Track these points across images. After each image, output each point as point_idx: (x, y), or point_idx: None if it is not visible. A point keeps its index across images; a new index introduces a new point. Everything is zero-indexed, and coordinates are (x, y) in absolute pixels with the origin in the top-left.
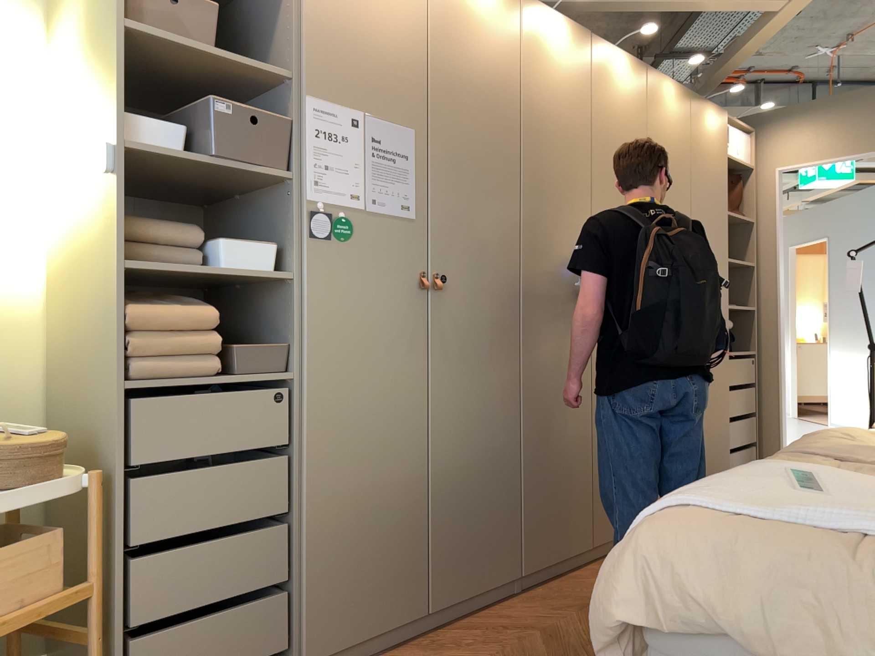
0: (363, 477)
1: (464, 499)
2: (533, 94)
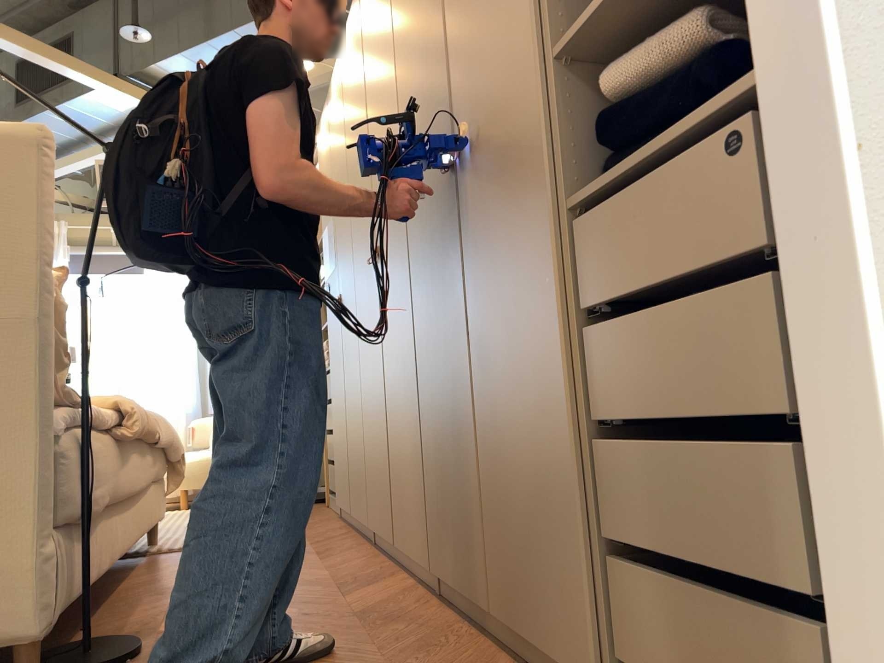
0: (338, 417)
1: (354, 446)
2: (349, 114)
